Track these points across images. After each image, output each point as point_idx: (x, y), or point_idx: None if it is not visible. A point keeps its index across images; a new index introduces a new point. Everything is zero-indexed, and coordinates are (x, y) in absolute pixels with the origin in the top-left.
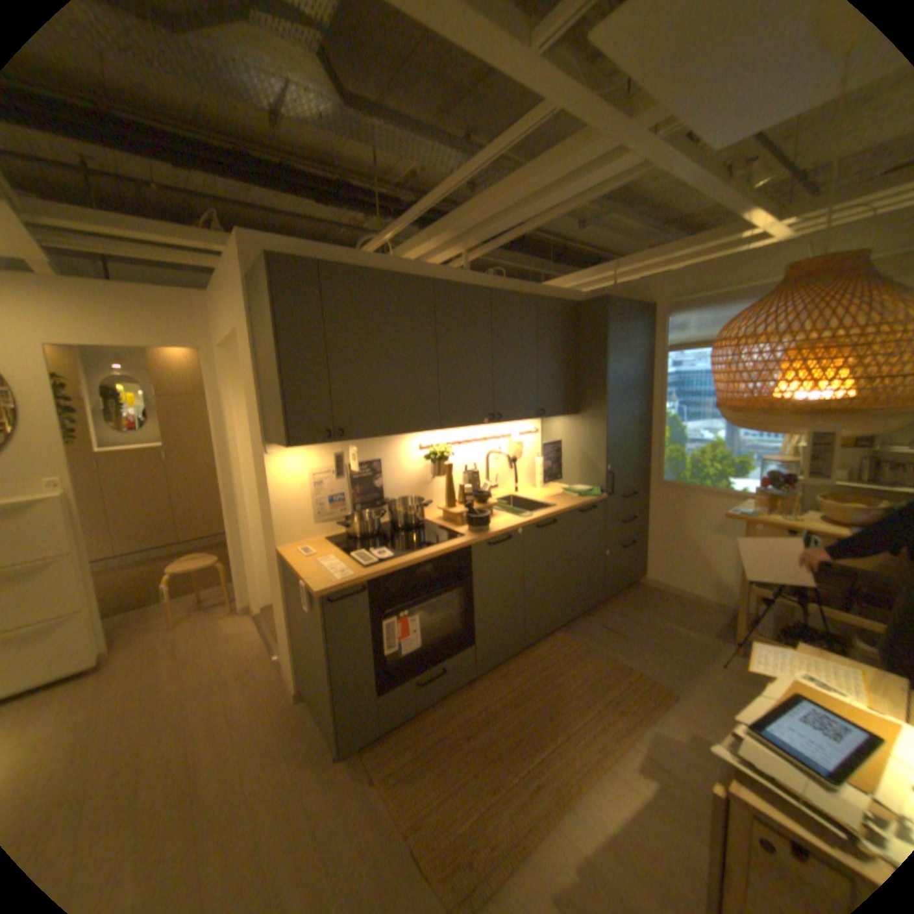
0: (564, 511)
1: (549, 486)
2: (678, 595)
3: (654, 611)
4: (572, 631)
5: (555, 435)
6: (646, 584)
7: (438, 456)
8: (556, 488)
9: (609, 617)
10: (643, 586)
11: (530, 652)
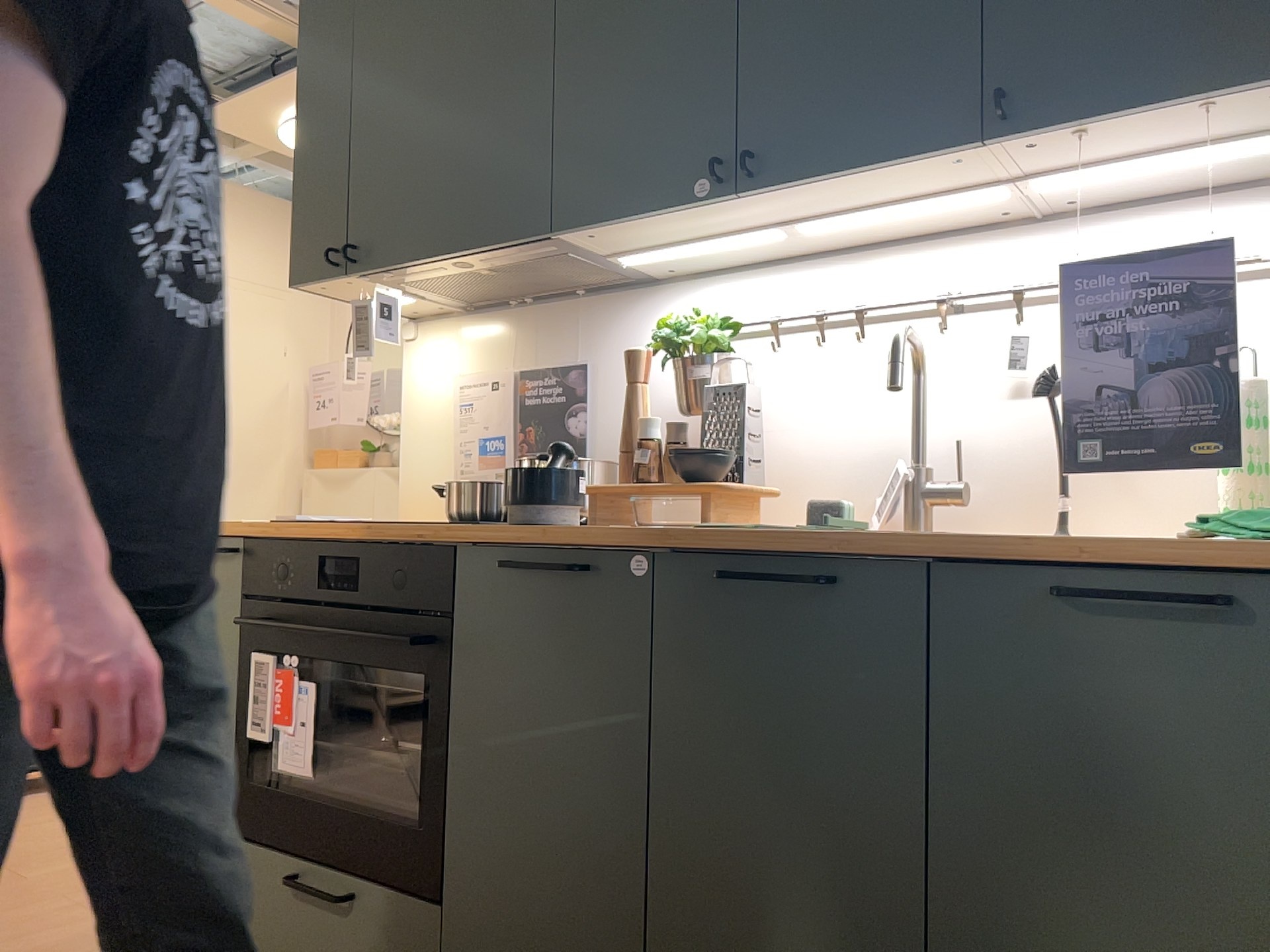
0: (911, 550)
1: None
2: None
3: None
4: None
5: None
6: None
7: (660, 339)
8: None
9: None
10: None
11: None
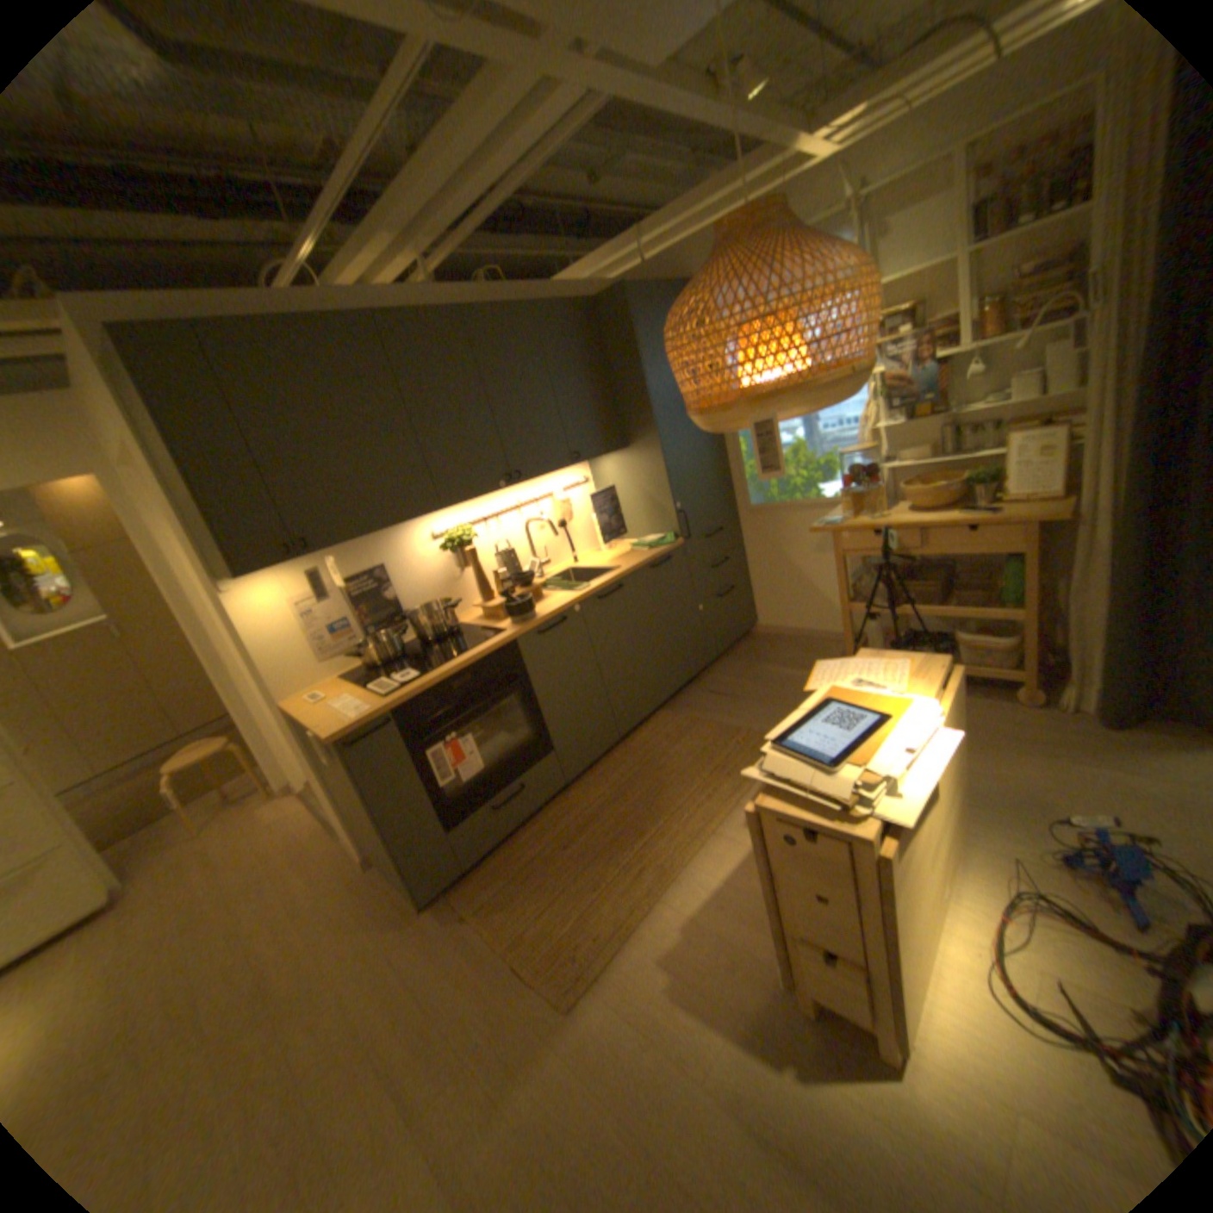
0: (629, 572)
1: (617, 546)
2: (792, 635)
3: (766, 660)
4: (676, 707)
5: (608, 481)
6: (758, 632)
7: (455, 543)
8: (625, 547)
9: (717, 680)
10: (756, 636)
11: (628, 742)
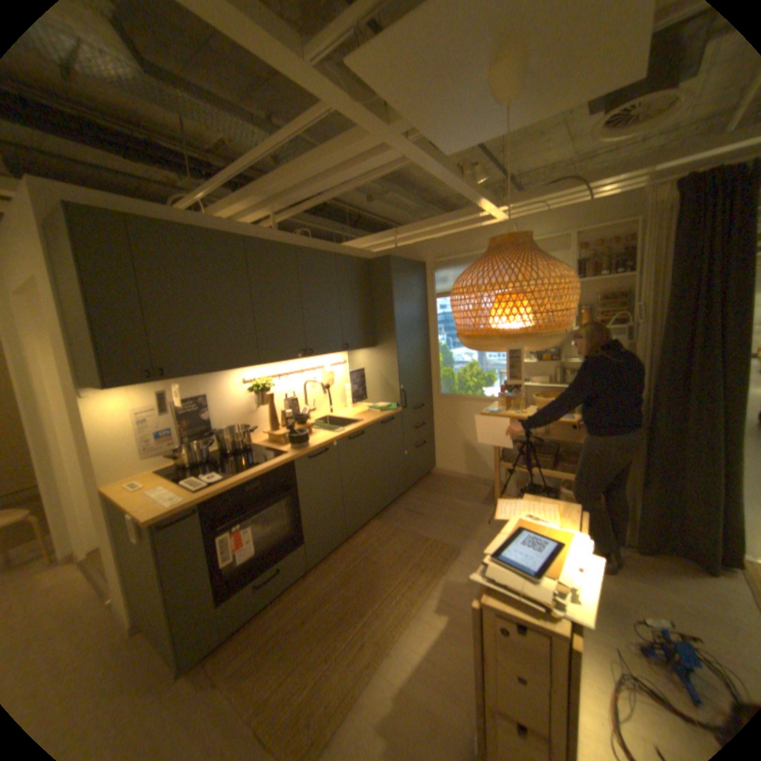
0: (370, 424)
1: (358, 406)
2: (457, 478)
3: (442, 492)
4: (384, 518)
5: (359, 365)
6: (436, 473)
7: (260, 388)
8: (364, 407)
9: (411, 502)
10: (434, 475)
11: (351, 541)
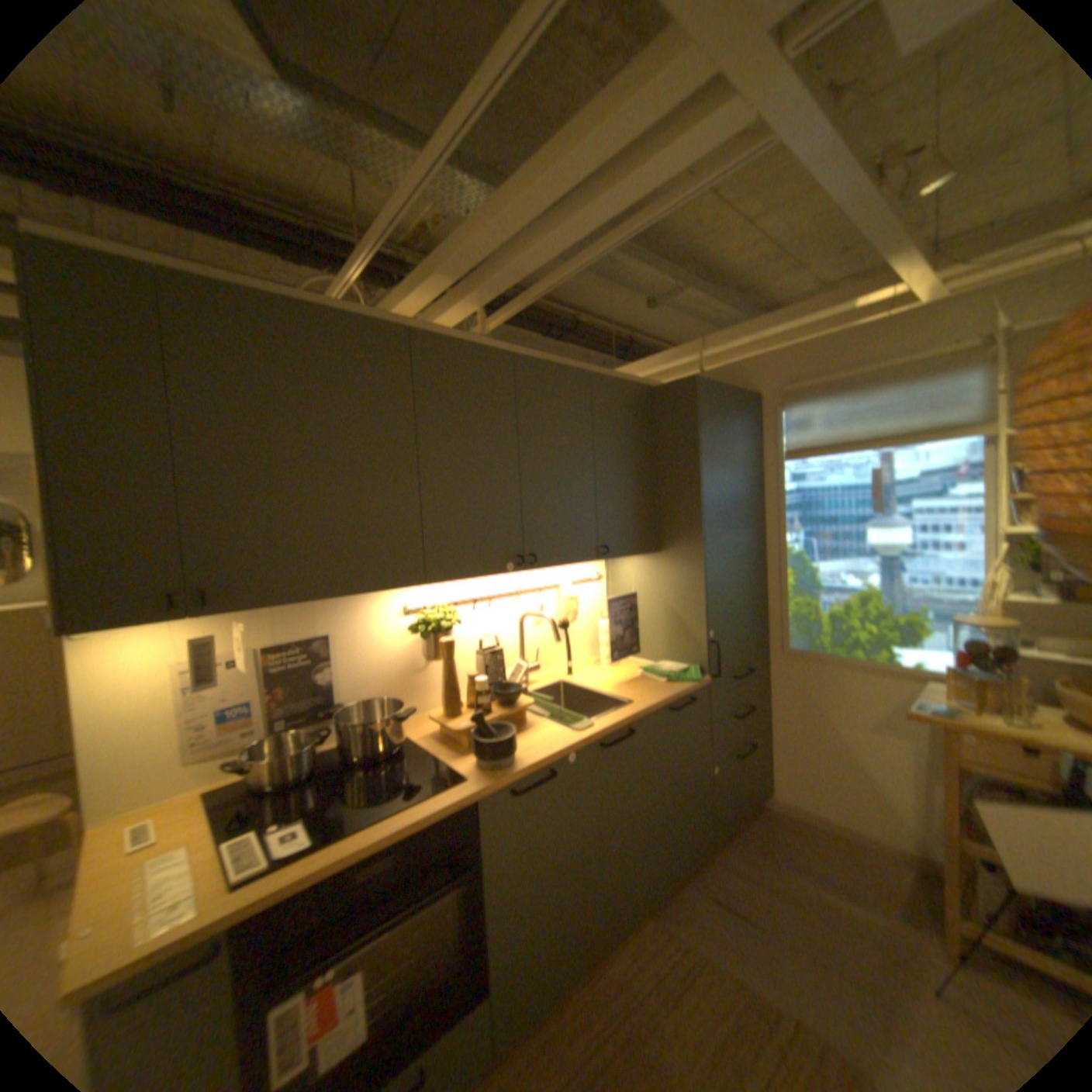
0: (647, 713)
1: (622, 662)
2: (825, 831)
3: (795, 865)
4: (669, 917)
5: (627, 583)
6: (775, 810)
7: (431, 627)
8: (633, 667)
9: (726, 882)
10: (771, 814)
11: (598, 973)
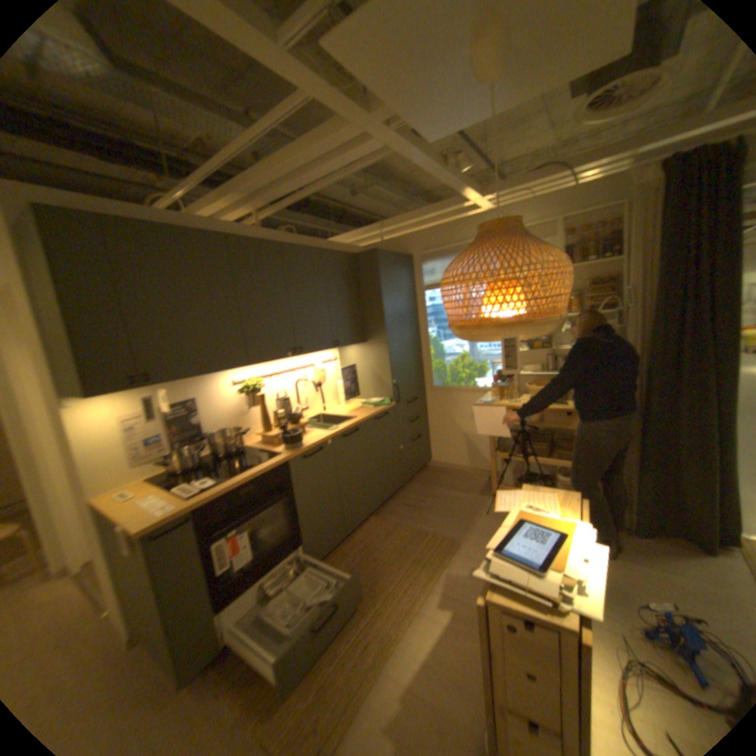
0: (363, 421)
1: (351, 402)
2: (453, 470)
3: (438, 485)
4: (381, 515)
5: (350, 361)
6: (431, 466)
7: (249, 390)
8: (356, 404)
9: (408, 497)
10: (430, 468)
11: (350, 539)
